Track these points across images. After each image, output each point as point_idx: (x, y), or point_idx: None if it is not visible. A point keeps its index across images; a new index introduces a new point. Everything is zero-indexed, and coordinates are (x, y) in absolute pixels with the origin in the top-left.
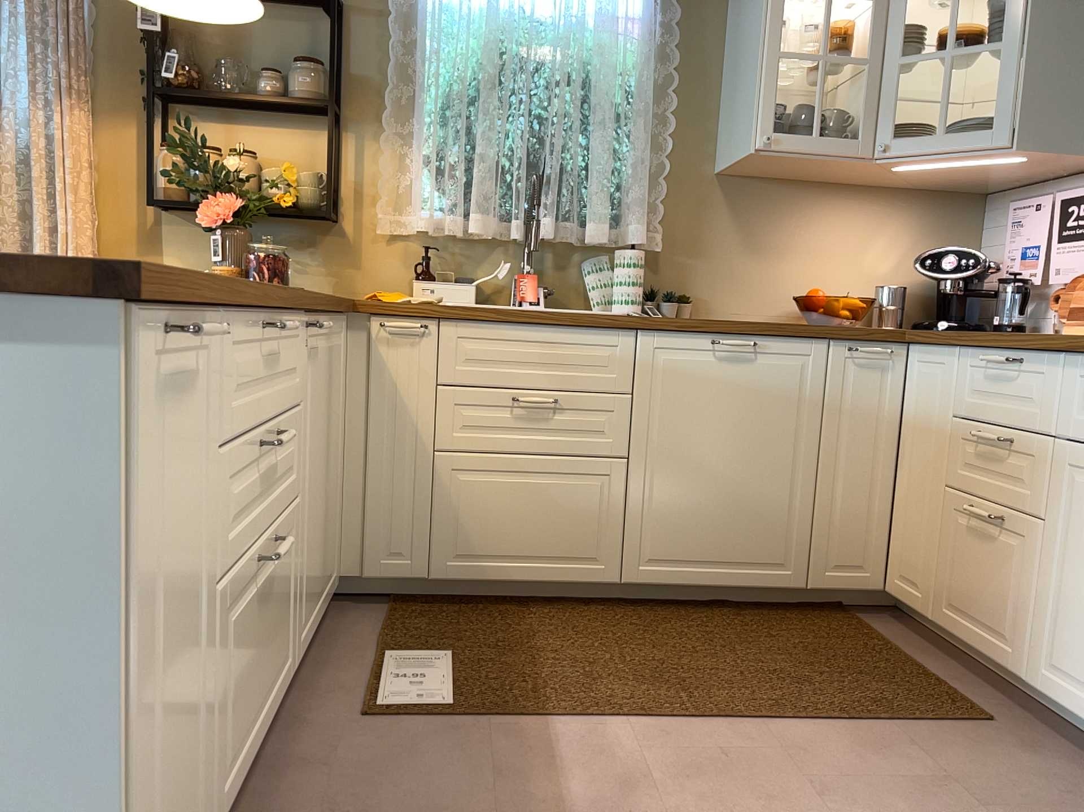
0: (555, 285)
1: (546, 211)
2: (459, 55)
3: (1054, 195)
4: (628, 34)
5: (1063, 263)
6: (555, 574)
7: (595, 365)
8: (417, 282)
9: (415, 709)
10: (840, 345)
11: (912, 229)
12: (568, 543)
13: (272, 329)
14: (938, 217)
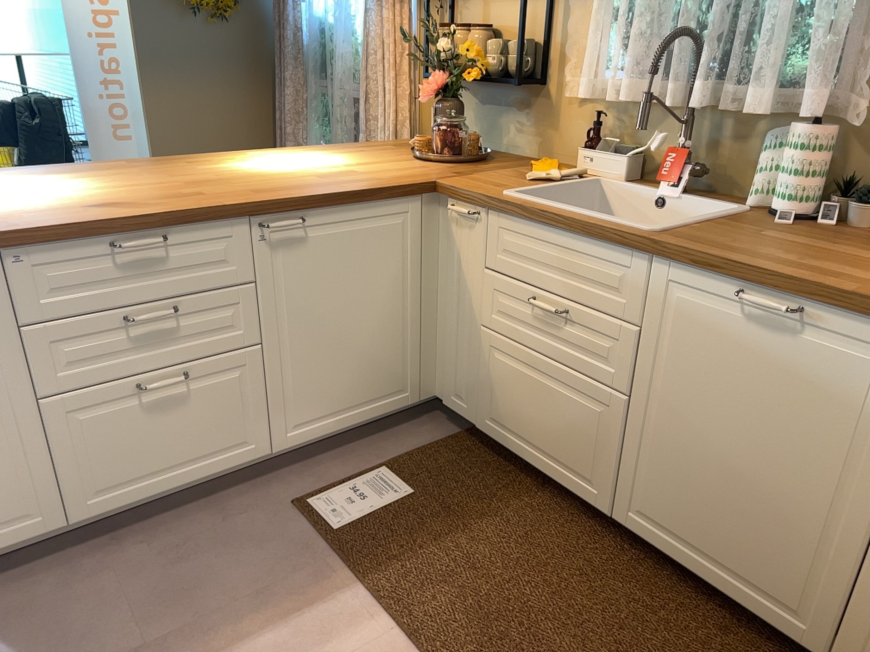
0: (726, 162)
1: (704, 74)
2: None
3: None
4: None
5: None
6: (556, 473)
7: (605, 285)
8: (579, 151)
9: (319, 516)
10: None
11: None
12: (568, 452)
13: (116, 247)
14: None
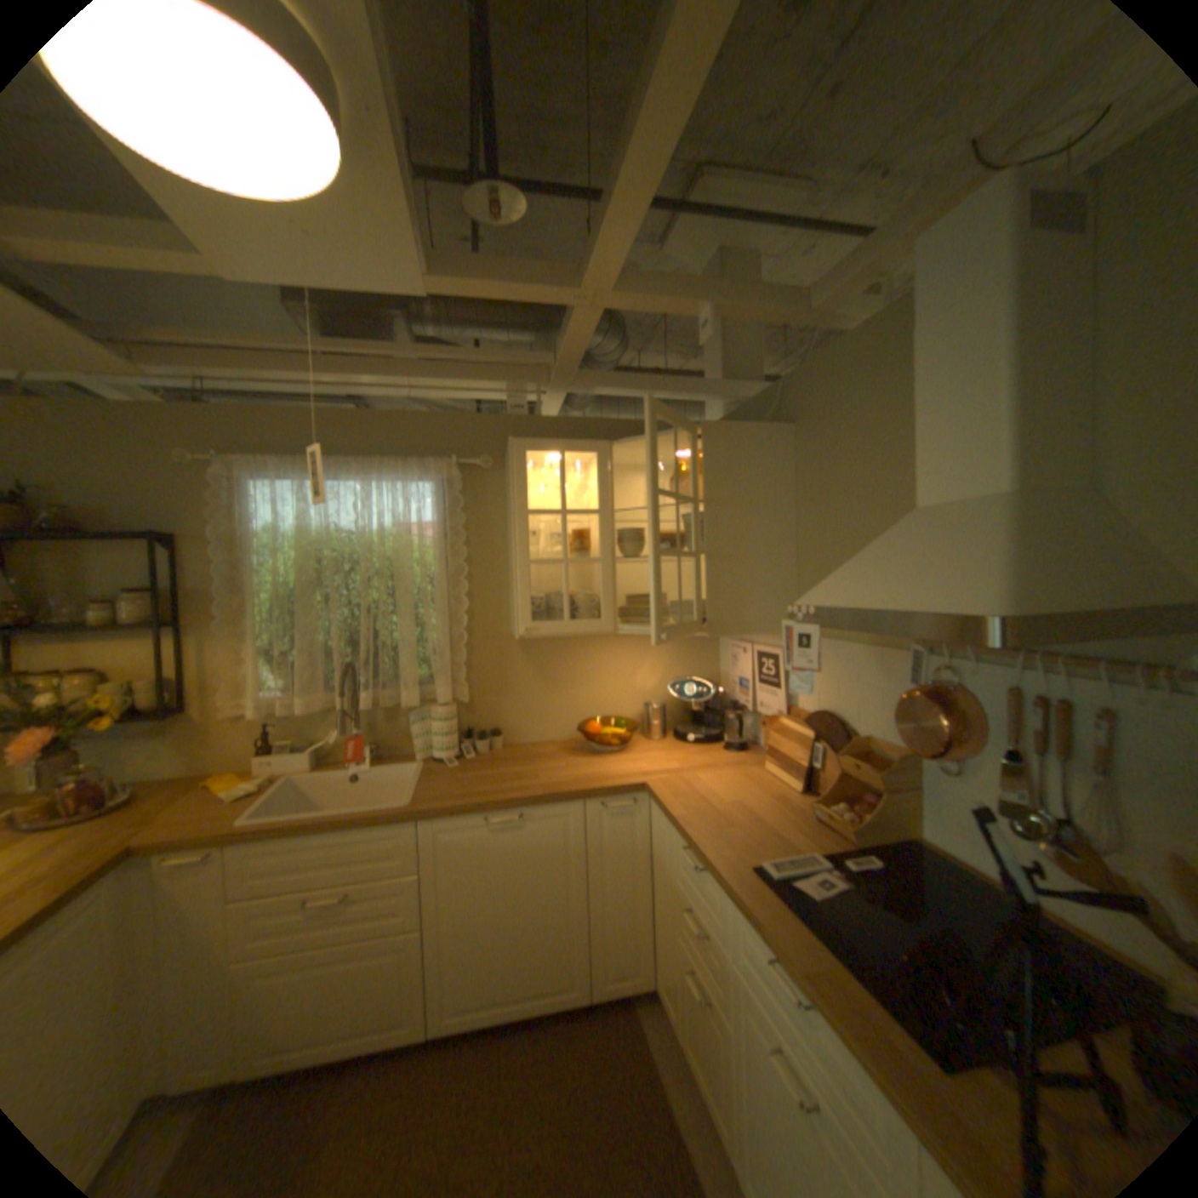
0: (386, 736)
1: (365, 686)
2: (276, 569)
3: (752, 646)
4: (422, 538)
5: (764, 701)
6: (361, 1047)
7: (379, 858)
8: (255, 759)
9: None
10: (593, 803)
11: (666, 654)
12: (371, 1017)
13: None
14: (685, 643)
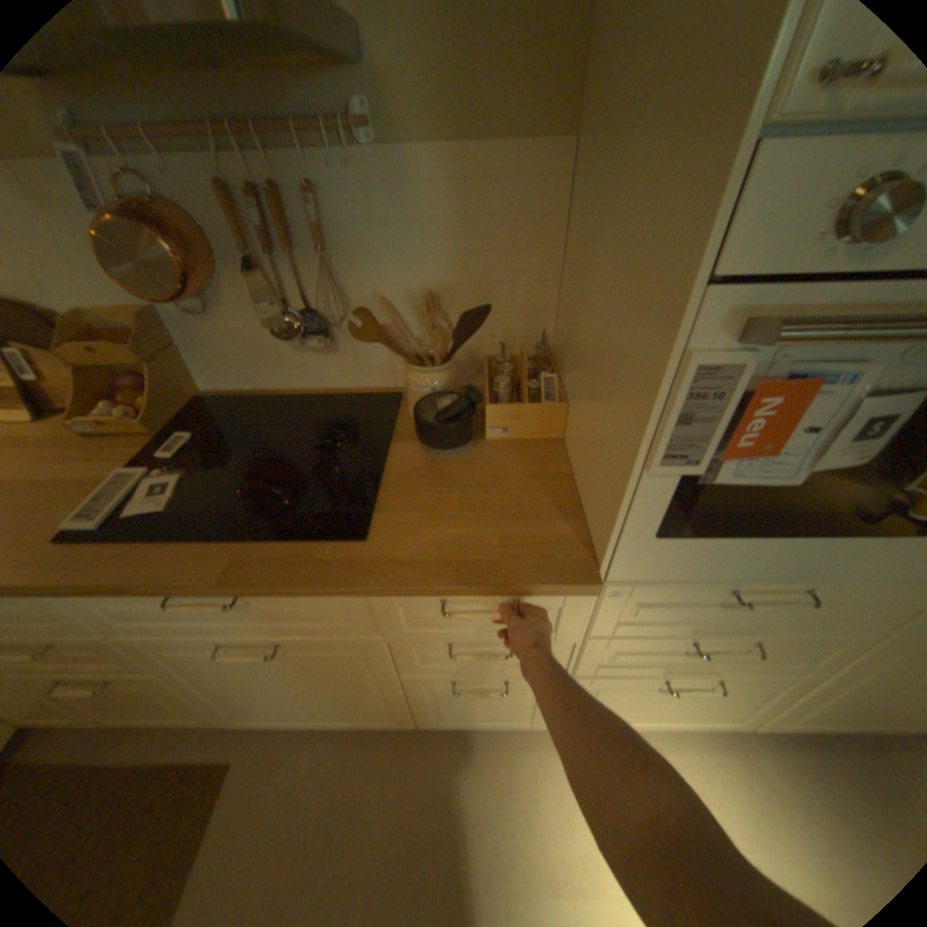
0: None
1: None
2: None
3: None
4: None
5: None
6: None
7: None
8: None
9: None
10: None
11: None
12: None
13: None
14: None
